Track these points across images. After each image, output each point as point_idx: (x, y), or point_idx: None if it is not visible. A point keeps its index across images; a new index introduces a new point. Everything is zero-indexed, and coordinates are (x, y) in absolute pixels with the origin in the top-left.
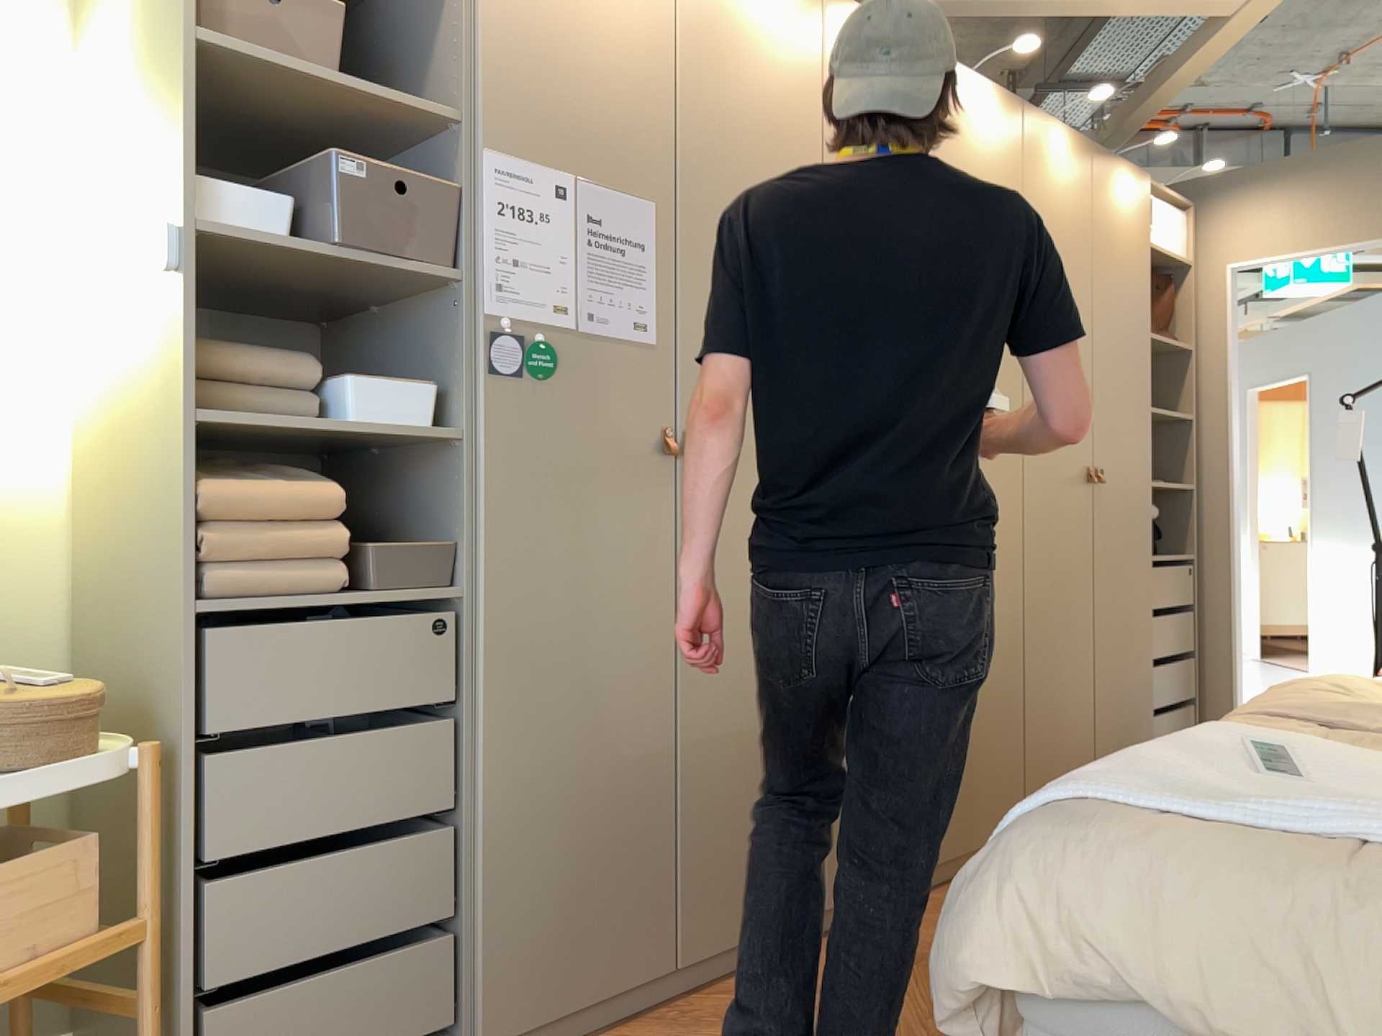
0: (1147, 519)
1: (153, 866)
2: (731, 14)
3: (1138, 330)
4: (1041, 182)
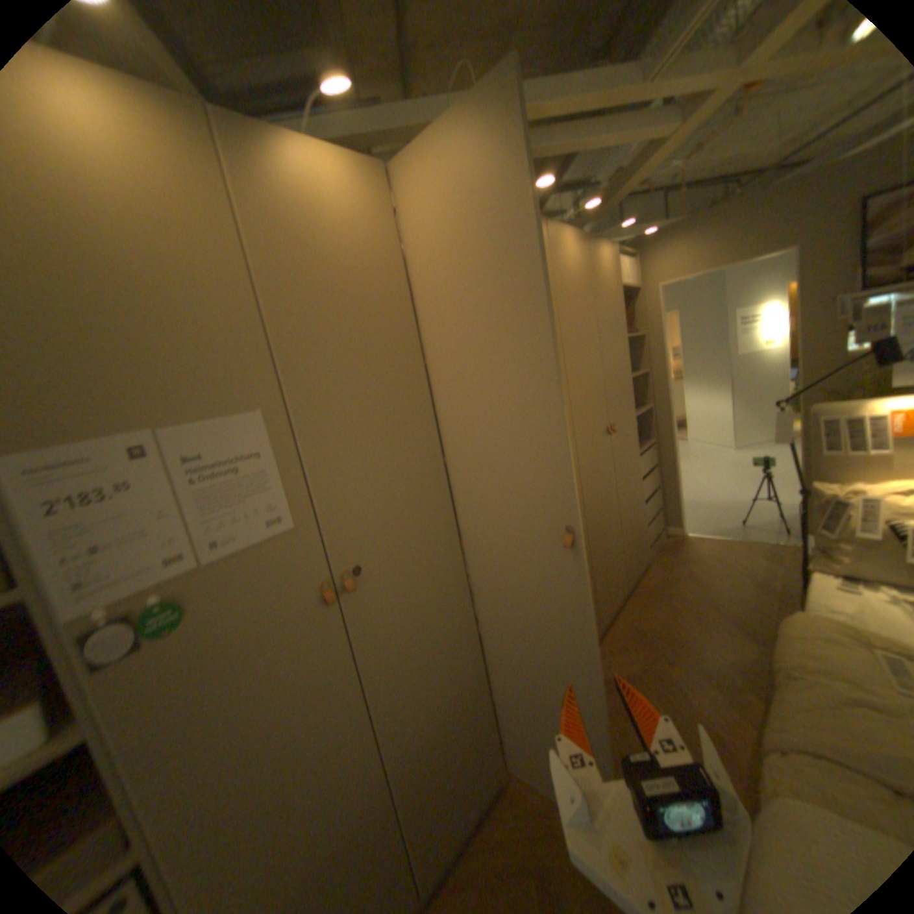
0: (632, 431)
1: None
2: (301, 213)
3: (618, 334)
4: (563, 272)
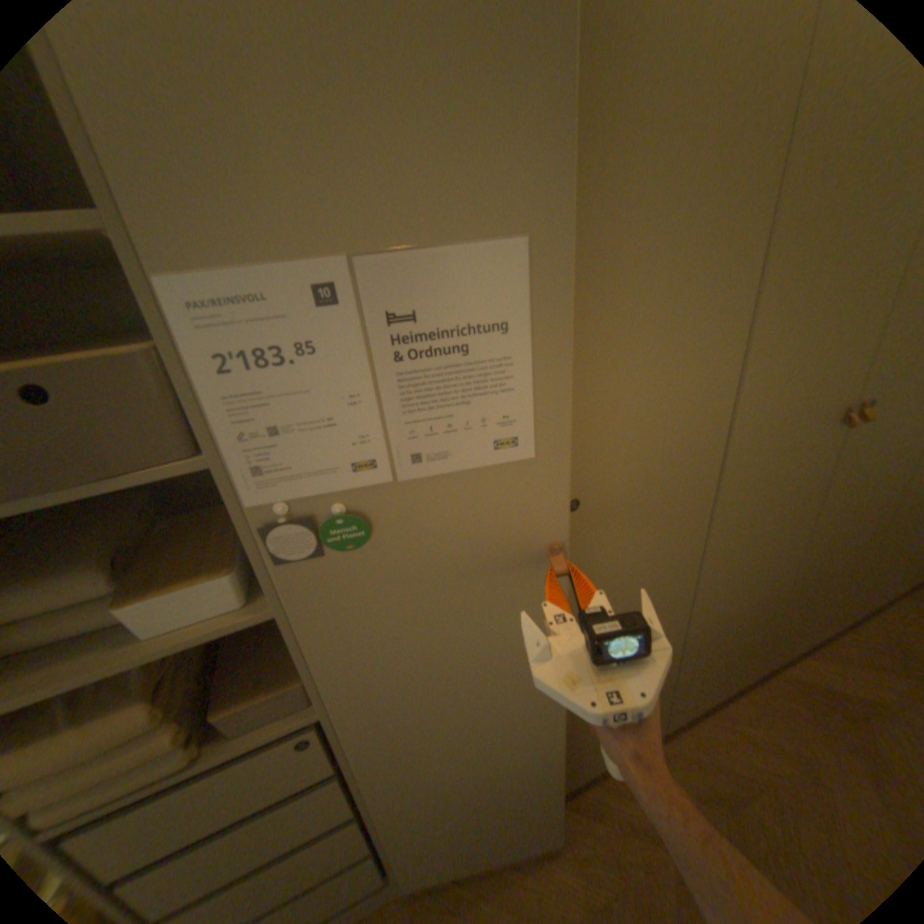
0: None
1: None
2: None
3: None
4: None
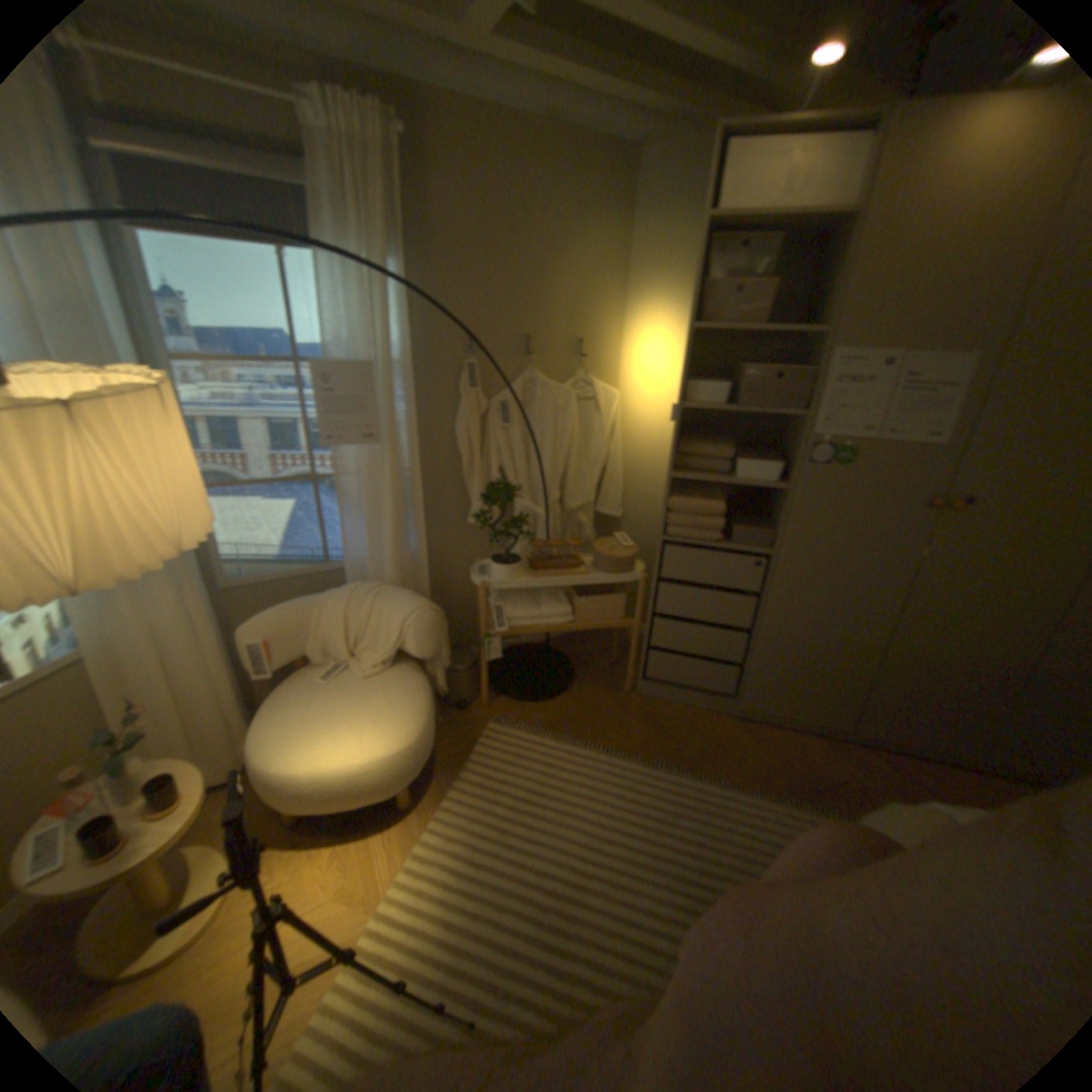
0: None
1: (642, 608)
2: None
3: None
4: None
